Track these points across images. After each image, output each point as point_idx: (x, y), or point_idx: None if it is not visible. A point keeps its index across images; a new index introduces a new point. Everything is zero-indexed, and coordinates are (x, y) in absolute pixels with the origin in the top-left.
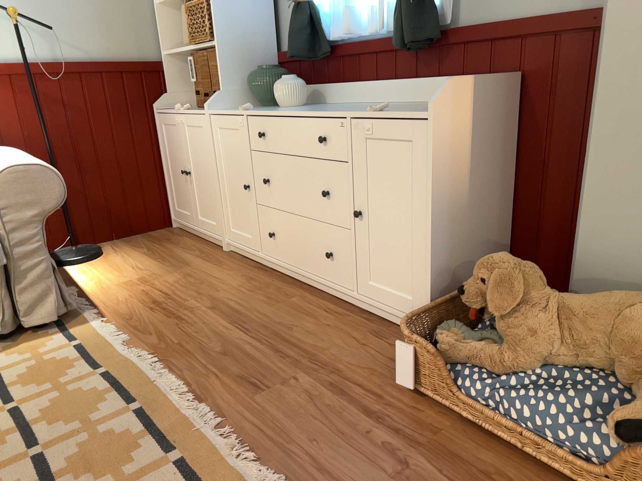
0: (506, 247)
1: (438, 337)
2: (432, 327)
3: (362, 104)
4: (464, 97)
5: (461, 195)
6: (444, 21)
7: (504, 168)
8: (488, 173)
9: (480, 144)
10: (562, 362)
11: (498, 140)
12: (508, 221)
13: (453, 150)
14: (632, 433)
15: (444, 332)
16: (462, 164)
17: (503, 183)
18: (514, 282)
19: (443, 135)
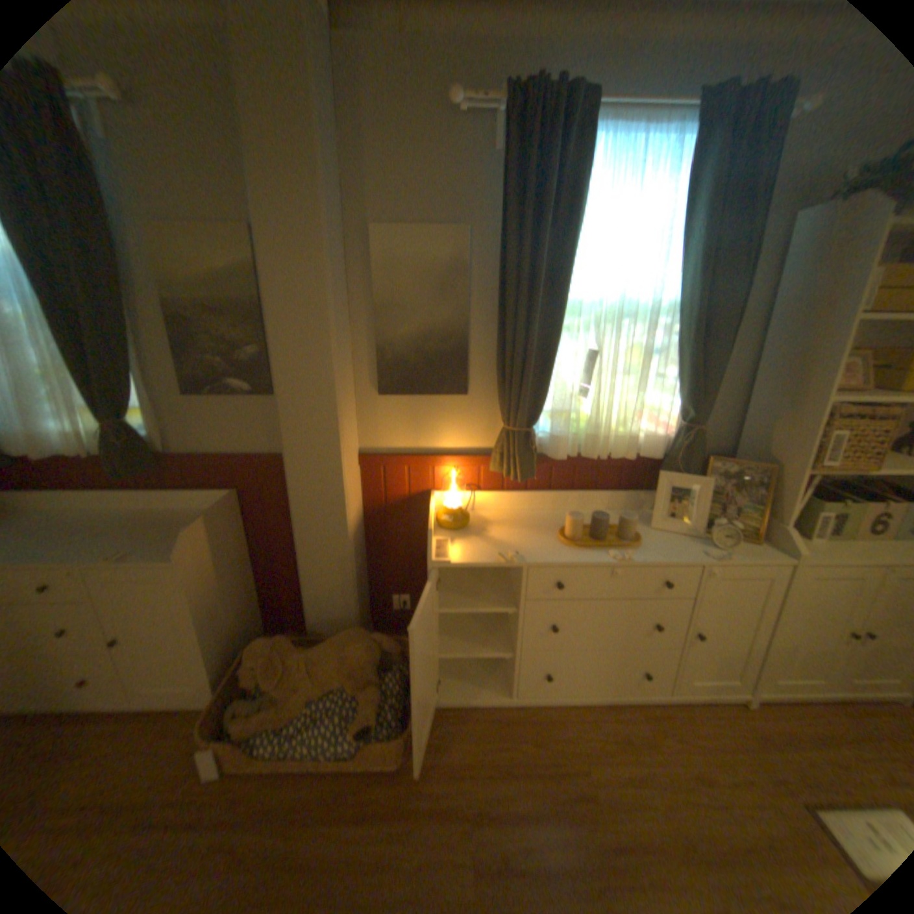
0: (256, 602)
1: (229, 731)
2: (219, 716)
3: (76, 519)
4: (199, 536)
5: (214, 600)
6: (156, 450)
7: (241, 556)
8: (230, 568)
9: (220, 555)
10: (316, 700)
11: (232, 543)
12: (253, 586)
13: (200, 576)
14: (361, 738)
15: (232, 724)
16: (209, 579)
17: (243, 565)
18: (274, 665)
19: (189, 573)
